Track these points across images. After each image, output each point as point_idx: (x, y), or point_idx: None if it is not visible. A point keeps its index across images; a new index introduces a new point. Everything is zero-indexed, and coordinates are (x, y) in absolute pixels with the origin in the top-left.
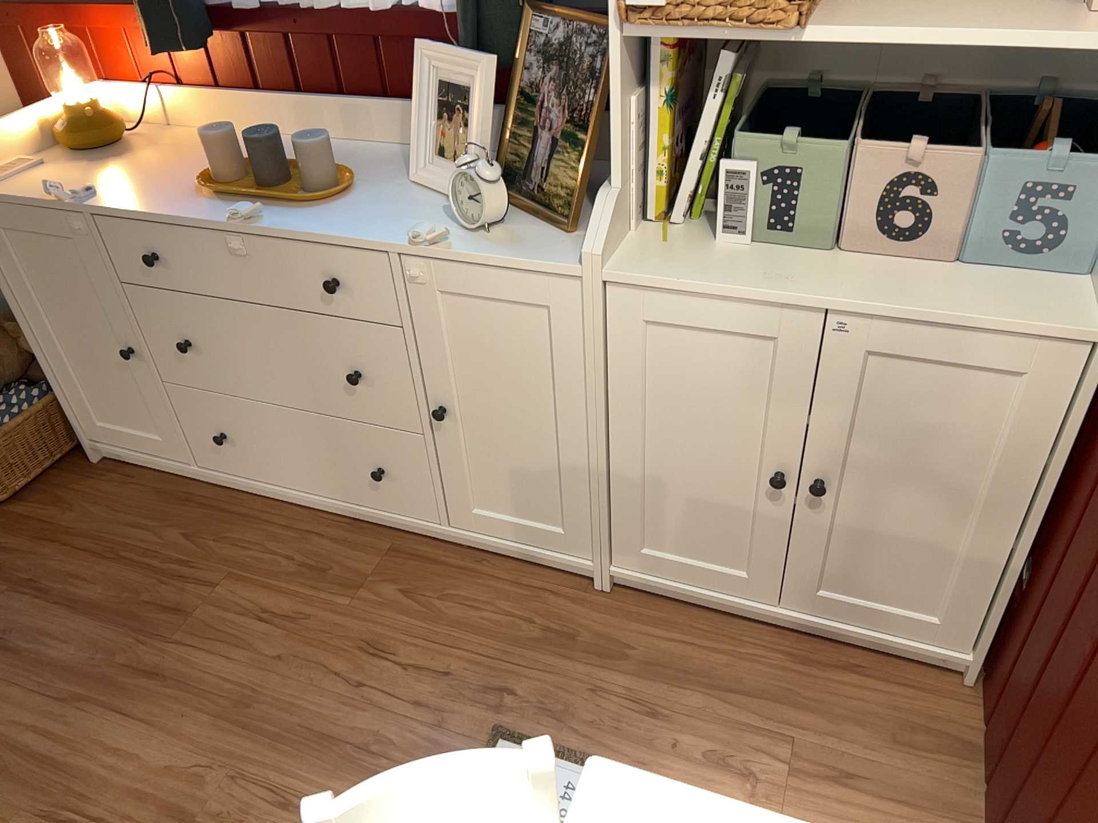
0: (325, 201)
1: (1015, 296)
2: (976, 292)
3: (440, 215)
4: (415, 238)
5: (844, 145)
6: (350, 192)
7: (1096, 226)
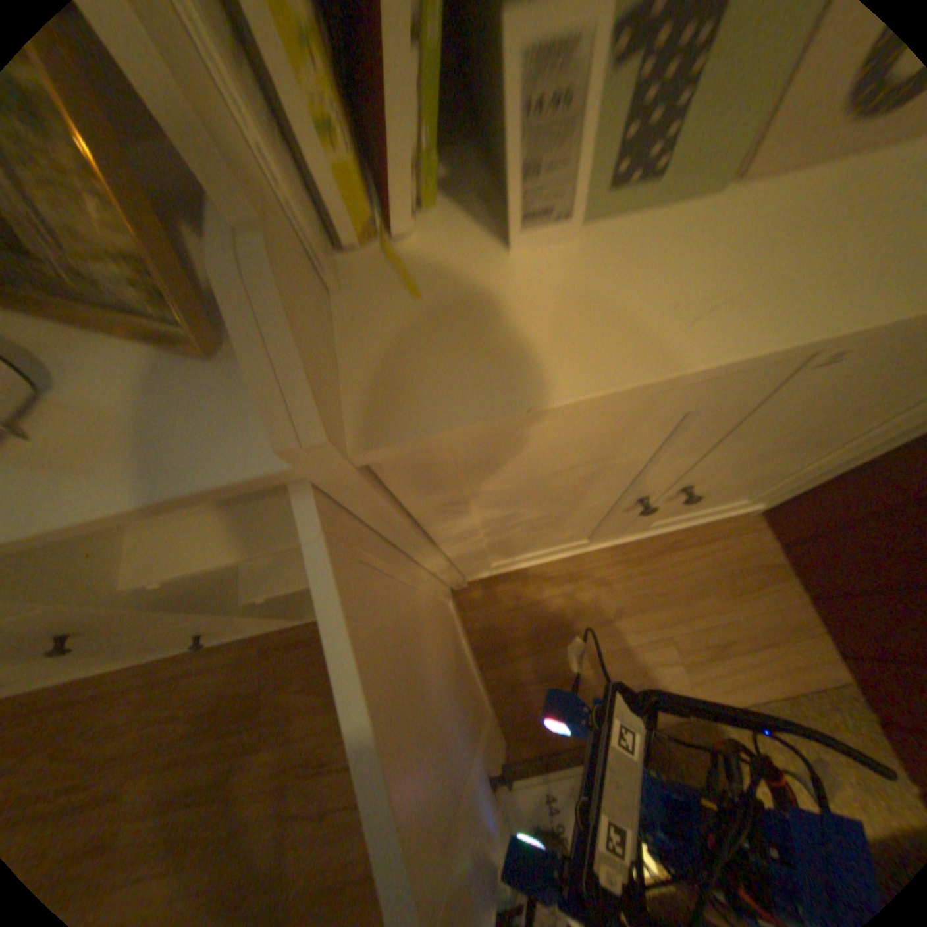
0: None
1: None
2: None
3: None
4: None
5: None
6: None
7: None
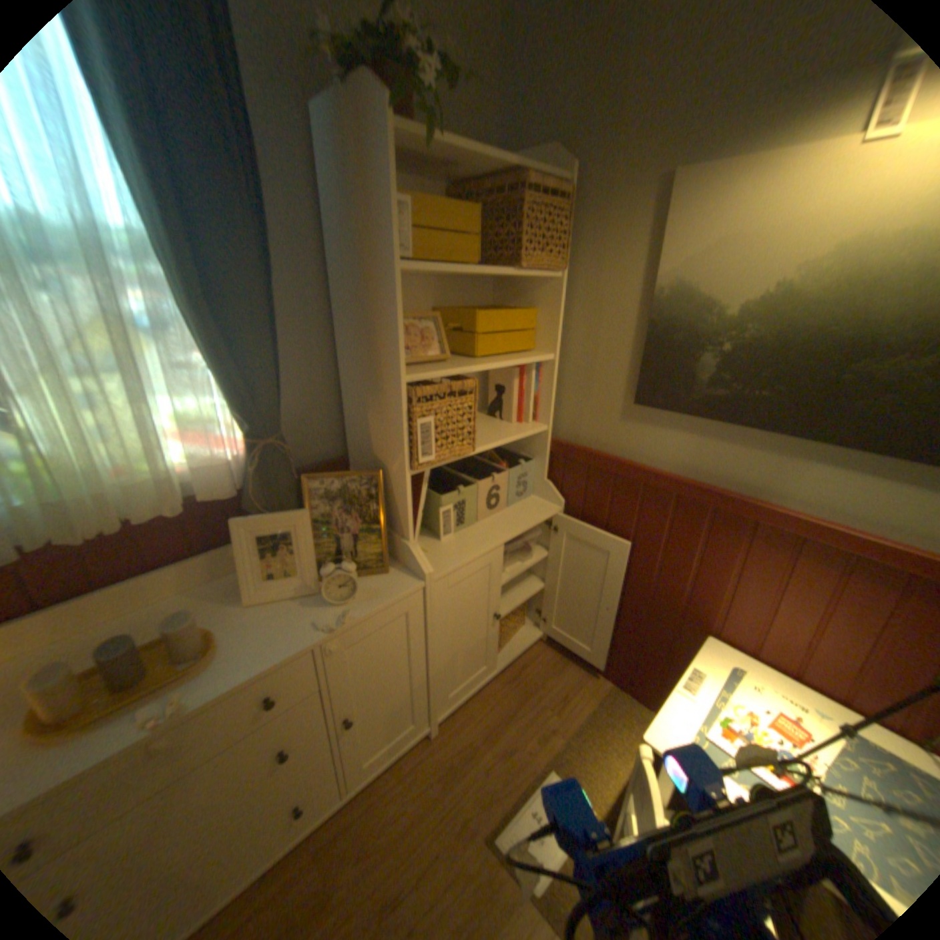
0: (208, 657)
1: (531, 507)
2: (524, 511)
3: (297, 610)
4: (315, 629)
5: (471, 481)
6: (210, 639)
7: (536, 477)
